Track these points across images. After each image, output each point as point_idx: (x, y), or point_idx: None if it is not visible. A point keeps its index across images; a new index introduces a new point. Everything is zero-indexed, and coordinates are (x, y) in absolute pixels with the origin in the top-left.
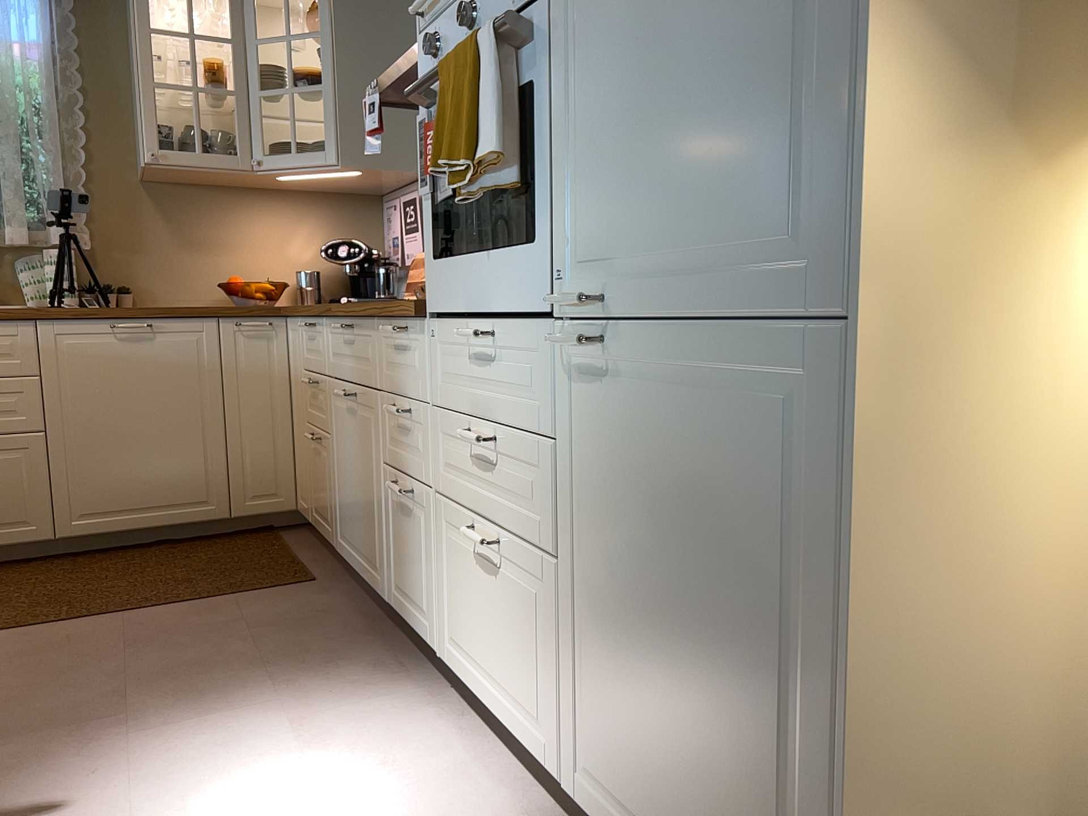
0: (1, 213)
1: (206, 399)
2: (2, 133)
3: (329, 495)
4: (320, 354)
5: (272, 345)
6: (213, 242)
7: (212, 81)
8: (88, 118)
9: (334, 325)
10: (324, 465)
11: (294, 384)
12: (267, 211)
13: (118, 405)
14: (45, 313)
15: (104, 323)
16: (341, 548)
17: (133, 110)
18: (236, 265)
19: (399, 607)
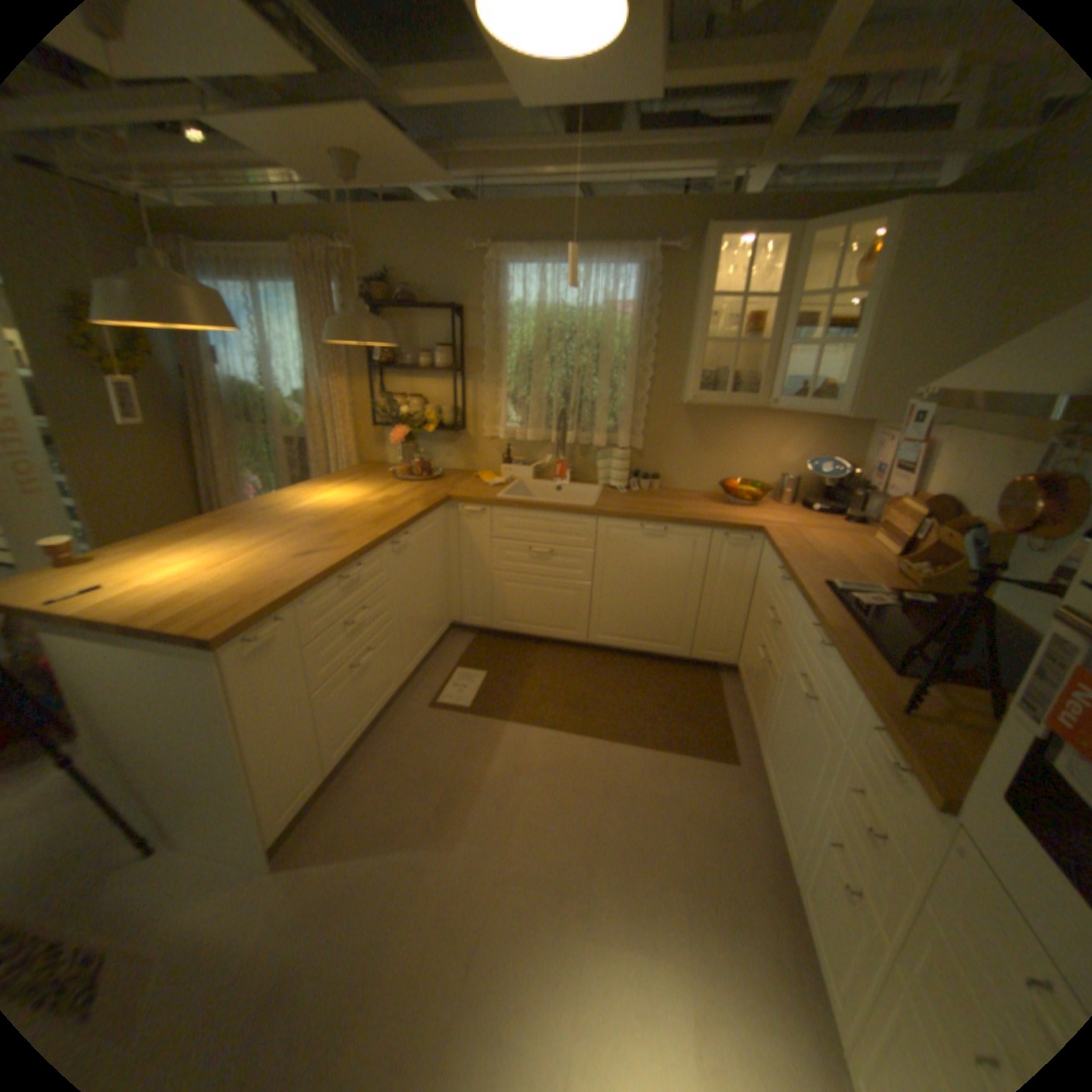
0: (594, 421)
1: (693, 582)
2: (602, 371)
3: (767, 710)
4: (790, 609)
5: (750, 554)
6: (723, 446)
7: (752, 325)
8: (657, 354)
9: (814, 628)
10: (768, 683)
11: (759, 587)
12: (770, 423)
13: (635, 575)
14: (604, 513)
15: (637, 523)
16: (766, 761)
17: (688, 346)
18: (735, 464)
19: (810, 917)
